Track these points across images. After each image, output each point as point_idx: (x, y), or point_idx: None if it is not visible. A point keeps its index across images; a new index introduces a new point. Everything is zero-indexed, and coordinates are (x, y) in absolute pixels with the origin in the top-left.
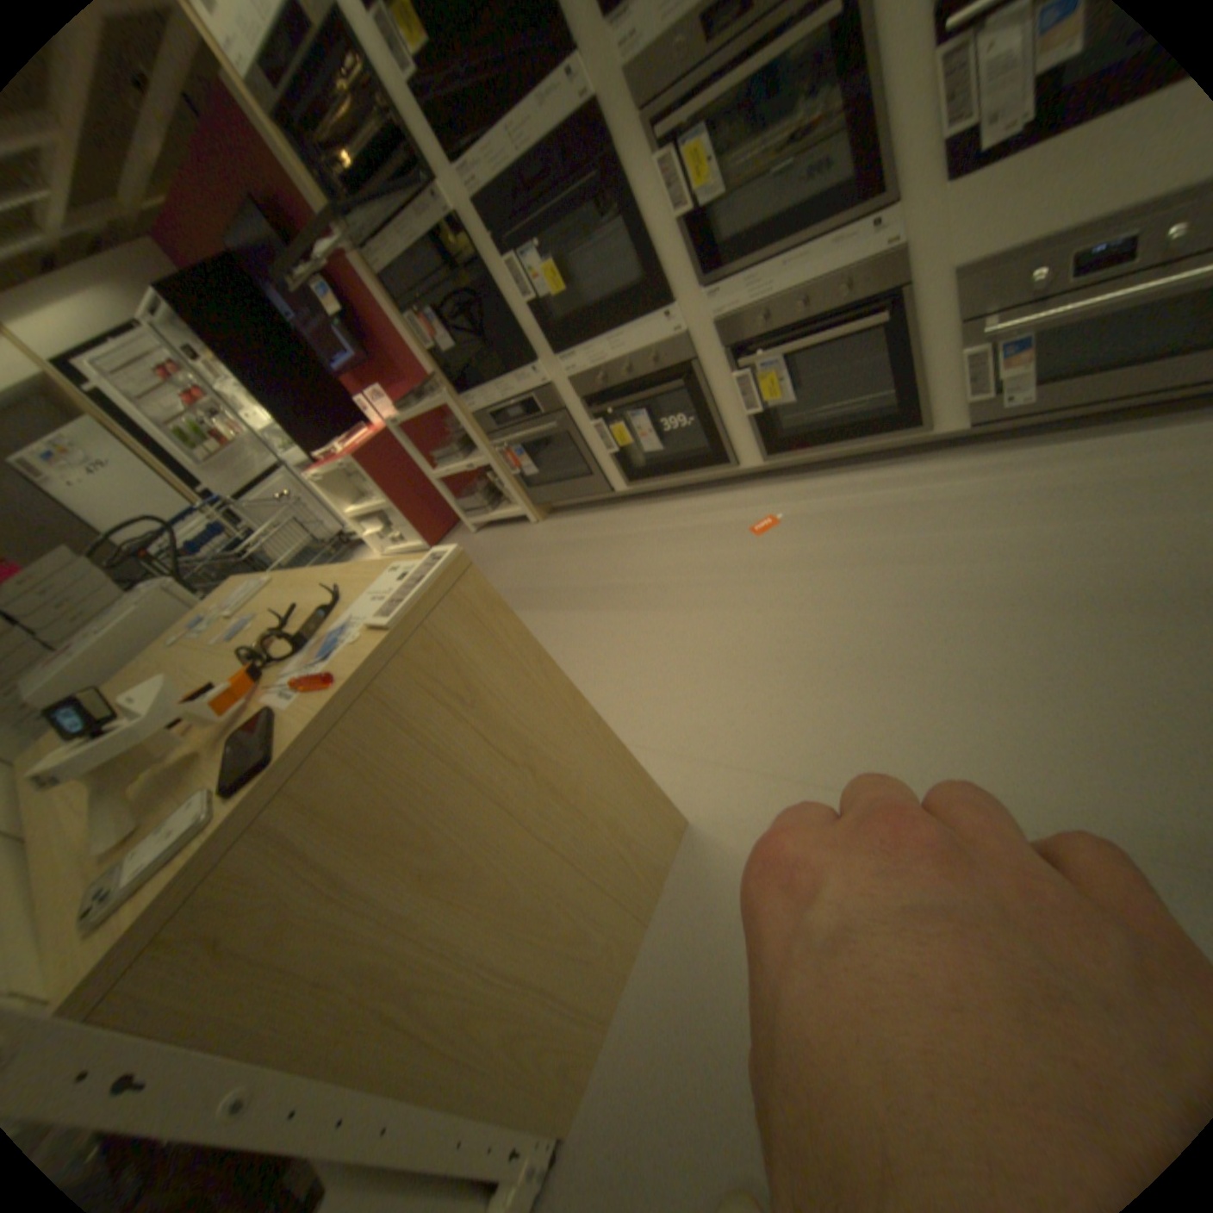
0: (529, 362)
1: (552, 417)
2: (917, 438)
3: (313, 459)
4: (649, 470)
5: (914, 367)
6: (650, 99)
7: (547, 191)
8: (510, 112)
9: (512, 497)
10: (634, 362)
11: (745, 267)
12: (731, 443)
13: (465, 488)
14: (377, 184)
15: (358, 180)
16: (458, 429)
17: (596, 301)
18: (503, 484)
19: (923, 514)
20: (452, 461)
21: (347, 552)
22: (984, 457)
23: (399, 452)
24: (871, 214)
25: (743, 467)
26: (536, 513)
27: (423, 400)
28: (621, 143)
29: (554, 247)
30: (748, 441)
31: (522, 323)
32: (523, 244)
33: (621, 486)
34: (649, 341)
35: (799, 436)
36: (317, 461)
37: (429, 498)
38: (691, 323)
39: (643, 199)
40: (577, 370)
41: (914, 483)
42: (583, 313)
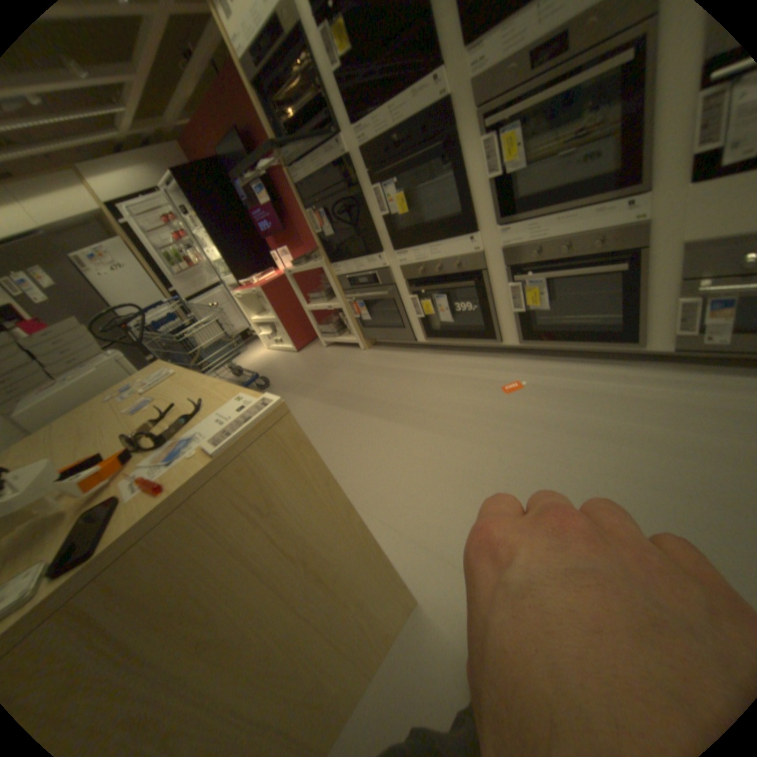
0: (377, 251)
1: (385, 287)
2: (632, 349)
3: (239, 283)
4: (441, 332)
5: (639, 302)
6: (486, 101)
7: (407, 148)
8: (393, 97)
9: (352, 330)
10: (444, 264)
11: (530, 217)
12: (499, 326)
13: (325, 318)
14: (305, 130)
15: (295, 126)
16: (327, 282)
17: (427, 221)
18: (348, 321)
19: (628, 407)
20: (319, 301)
21: (249, 341)
22: (681, 374)
23: (290, 289)
24: (627, 197)
25: (504, 343)
26: (365, 343)
27: (309, 261)
28: (461, 126)
29: (406, 183)
30: (511, 327)
31: (377, 227)
32: (386, 179)
33: (421, 338)
34: (456, 253)
35: (547, 331)
36: (241, 285)
37: (302, 320)
38: (487, 246)
39: (469, 163)
40: (406, 262)
41: (624, 382)
42: (417, 227)
